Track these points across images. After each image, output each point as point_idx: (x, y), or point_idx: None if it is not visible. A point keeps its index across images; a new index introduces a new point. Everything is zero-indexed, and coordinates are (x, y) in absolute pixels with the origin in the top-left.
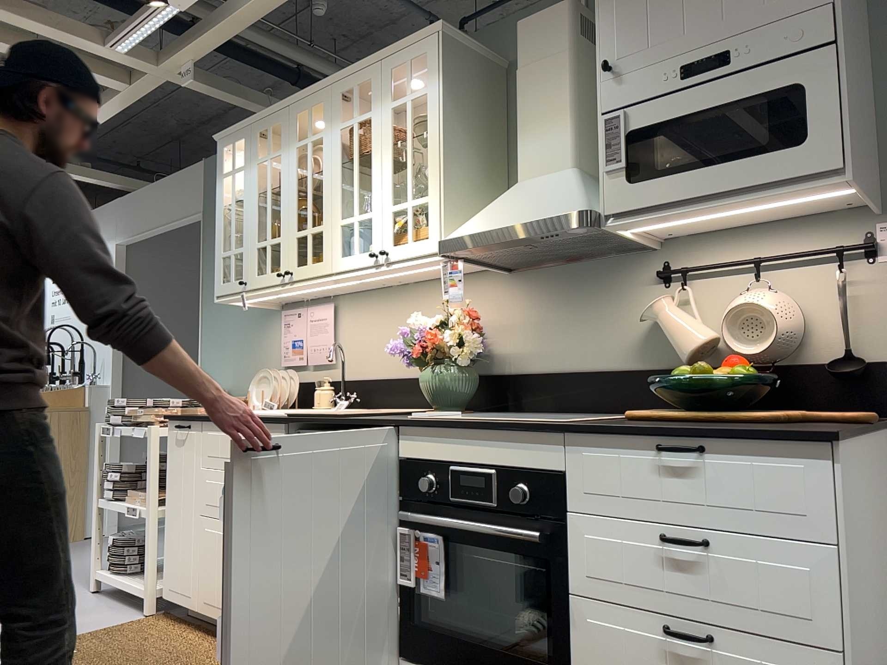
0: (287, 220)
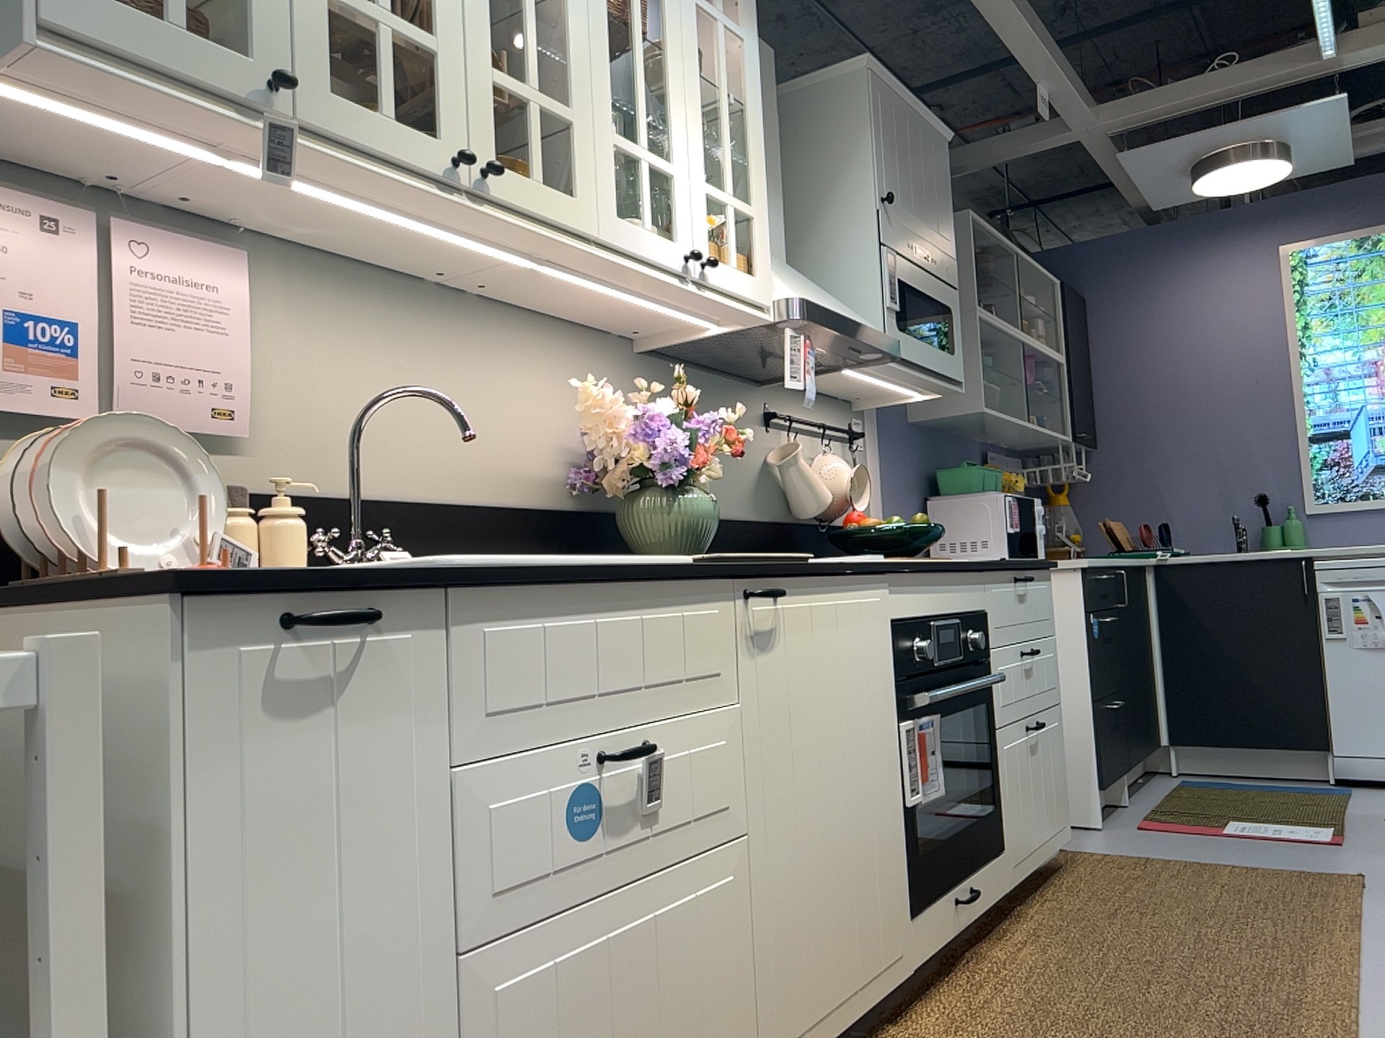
0: (461, 11)
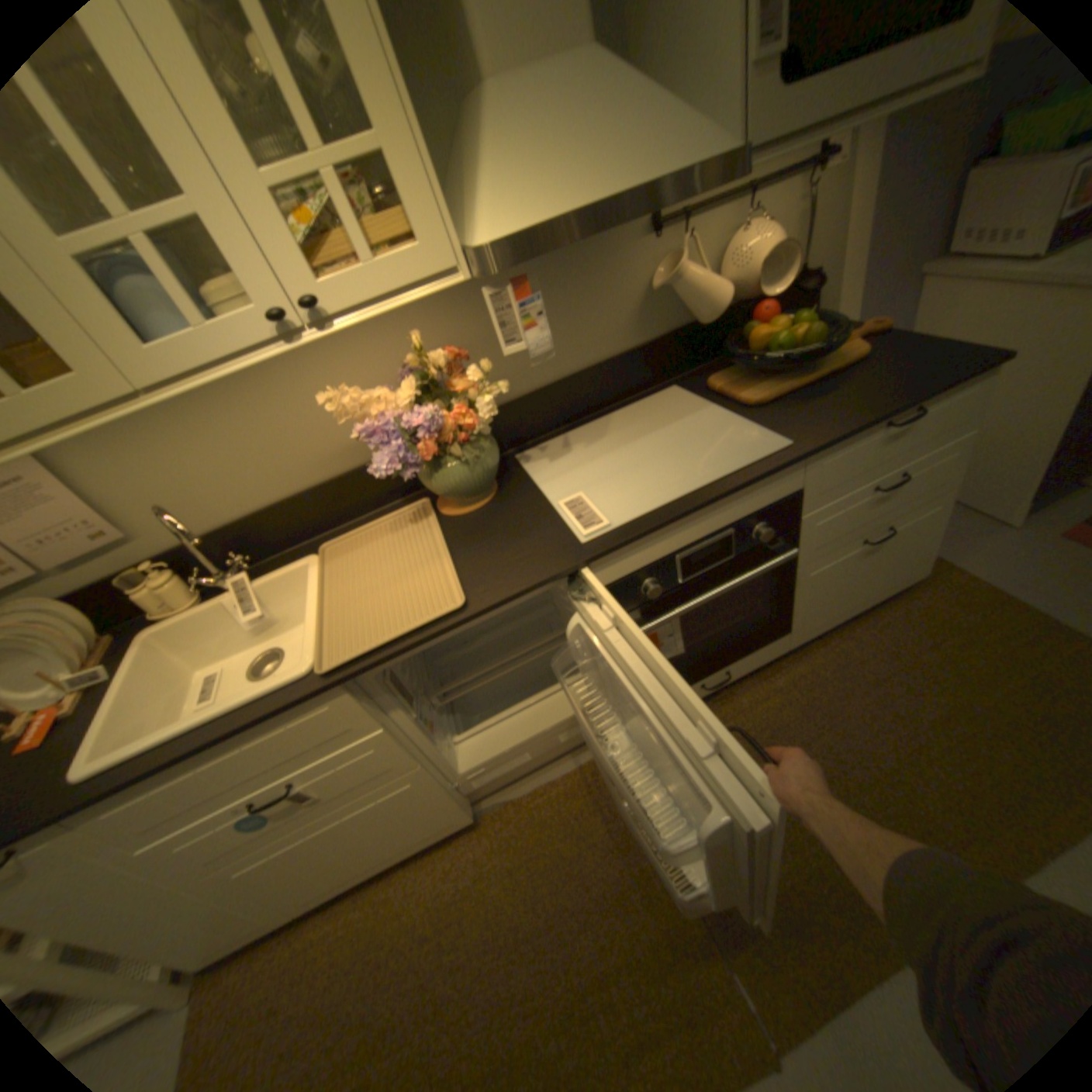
0: None
